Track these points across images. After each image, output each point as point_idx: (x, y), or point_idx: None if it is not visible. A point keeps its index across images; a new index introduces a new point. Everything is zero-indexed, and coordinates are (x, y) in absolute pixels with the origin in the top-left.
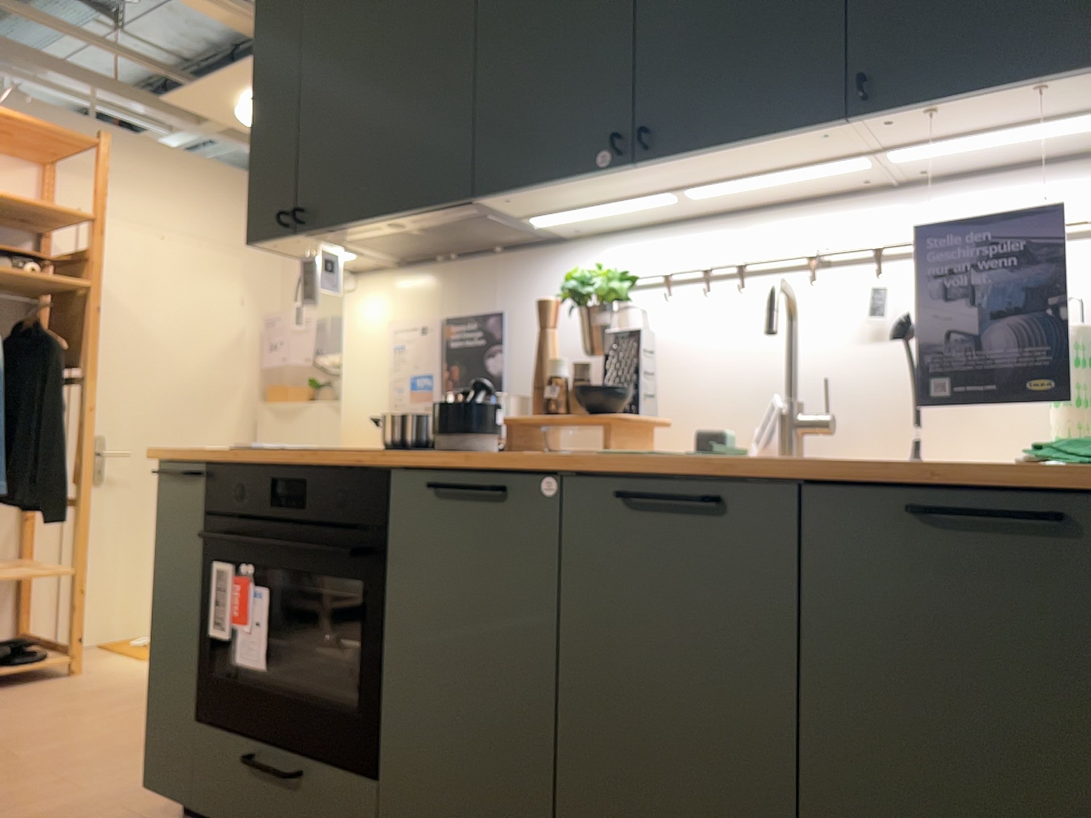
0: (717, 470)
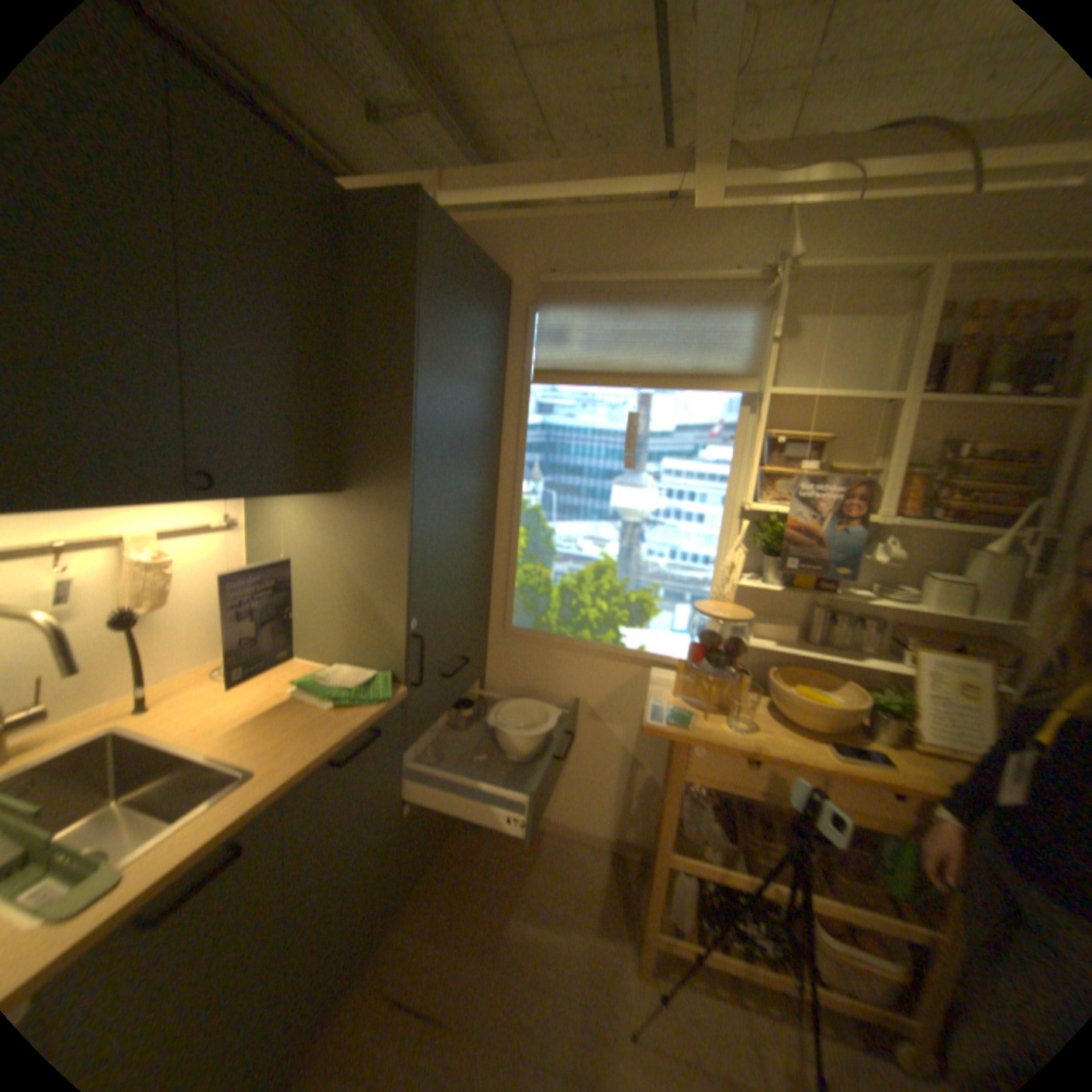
0: (234, 826)
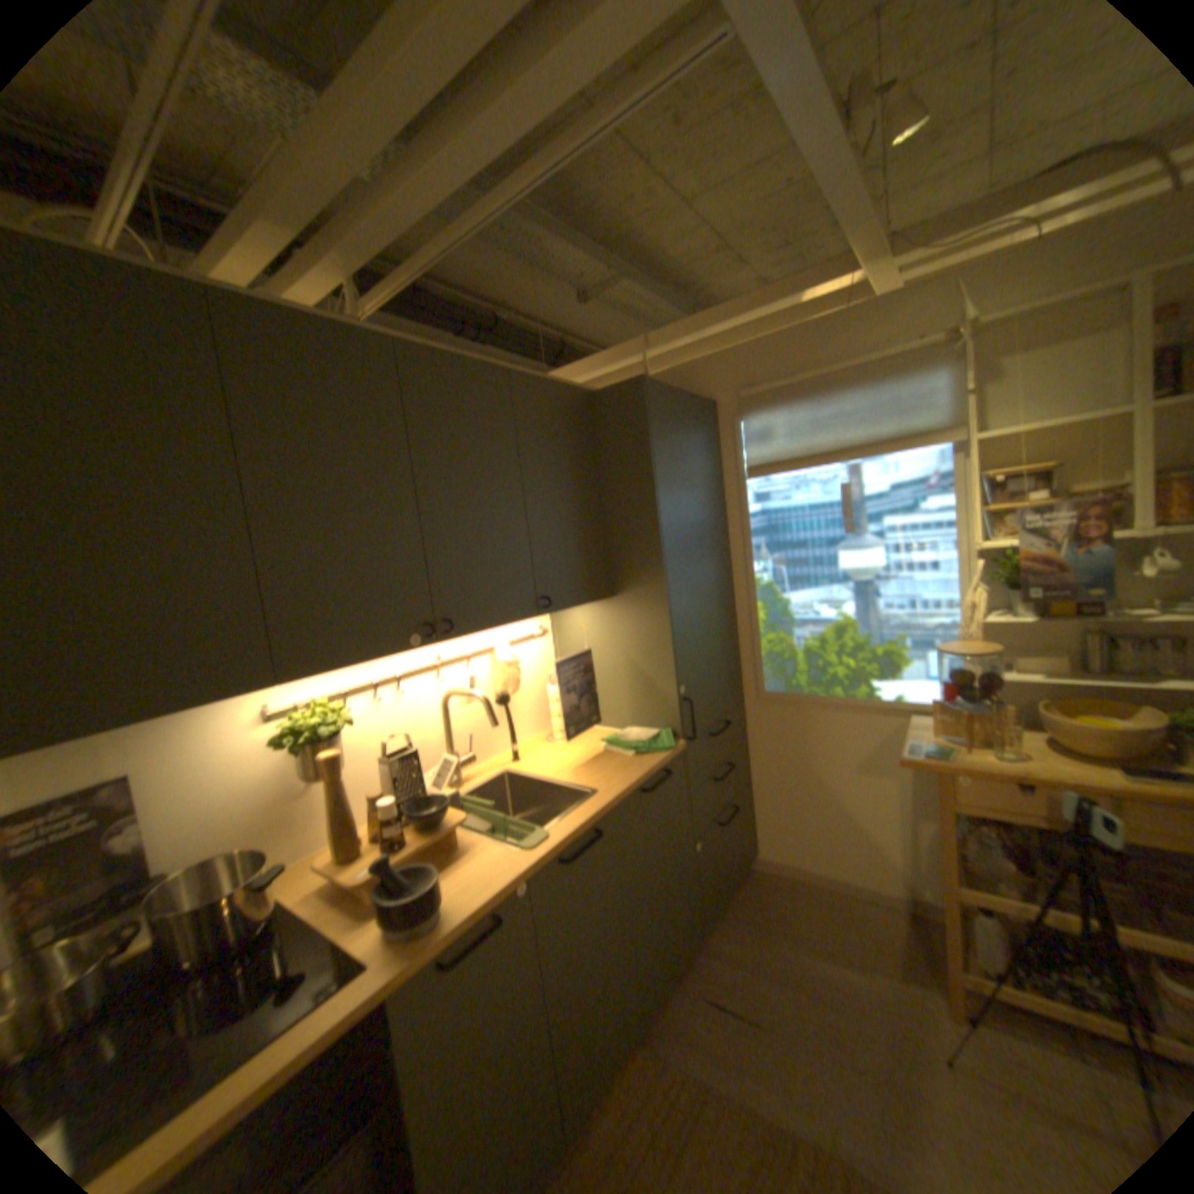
0: (595, 819)
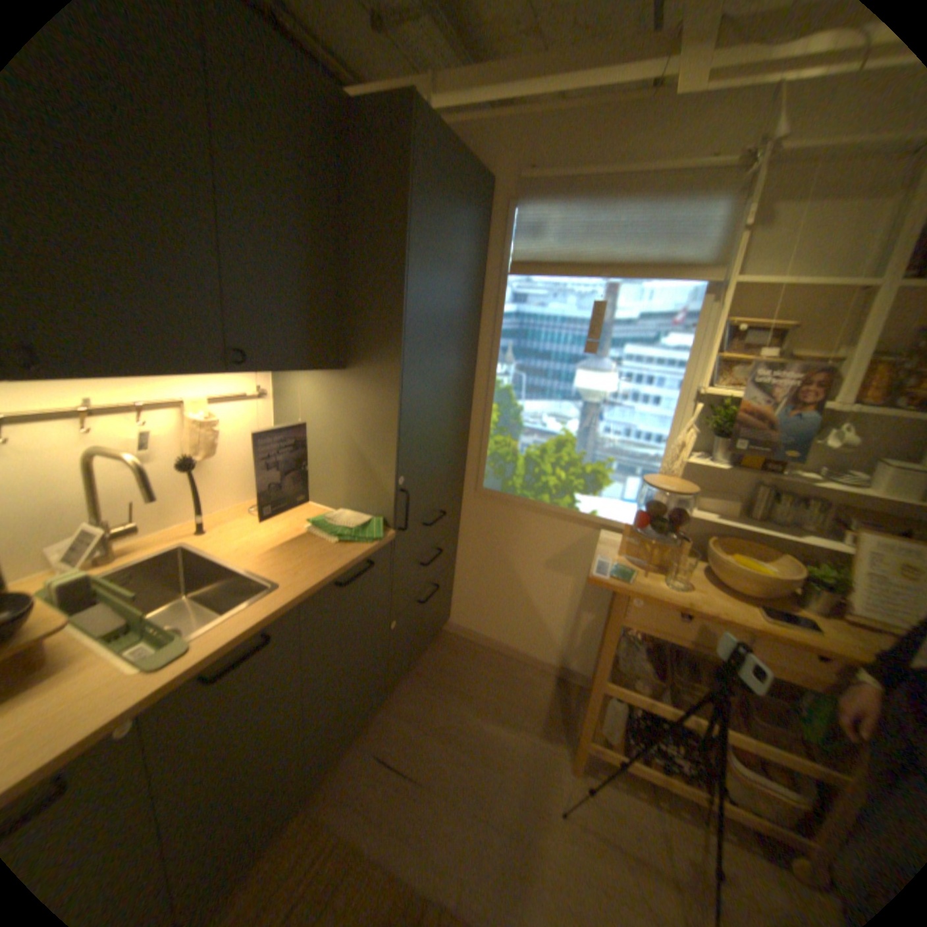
0: (264, 622)
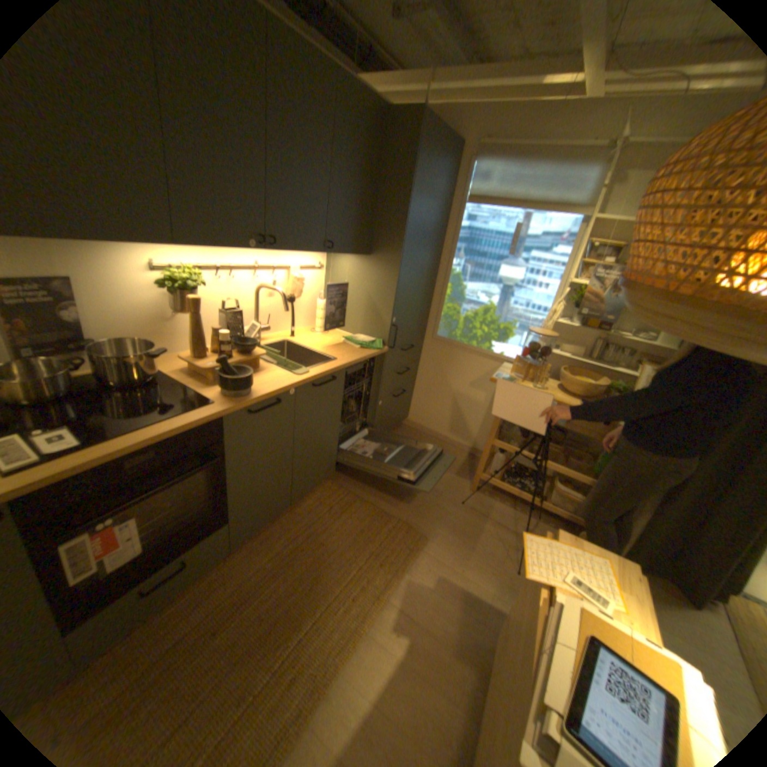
0: (334, 370)
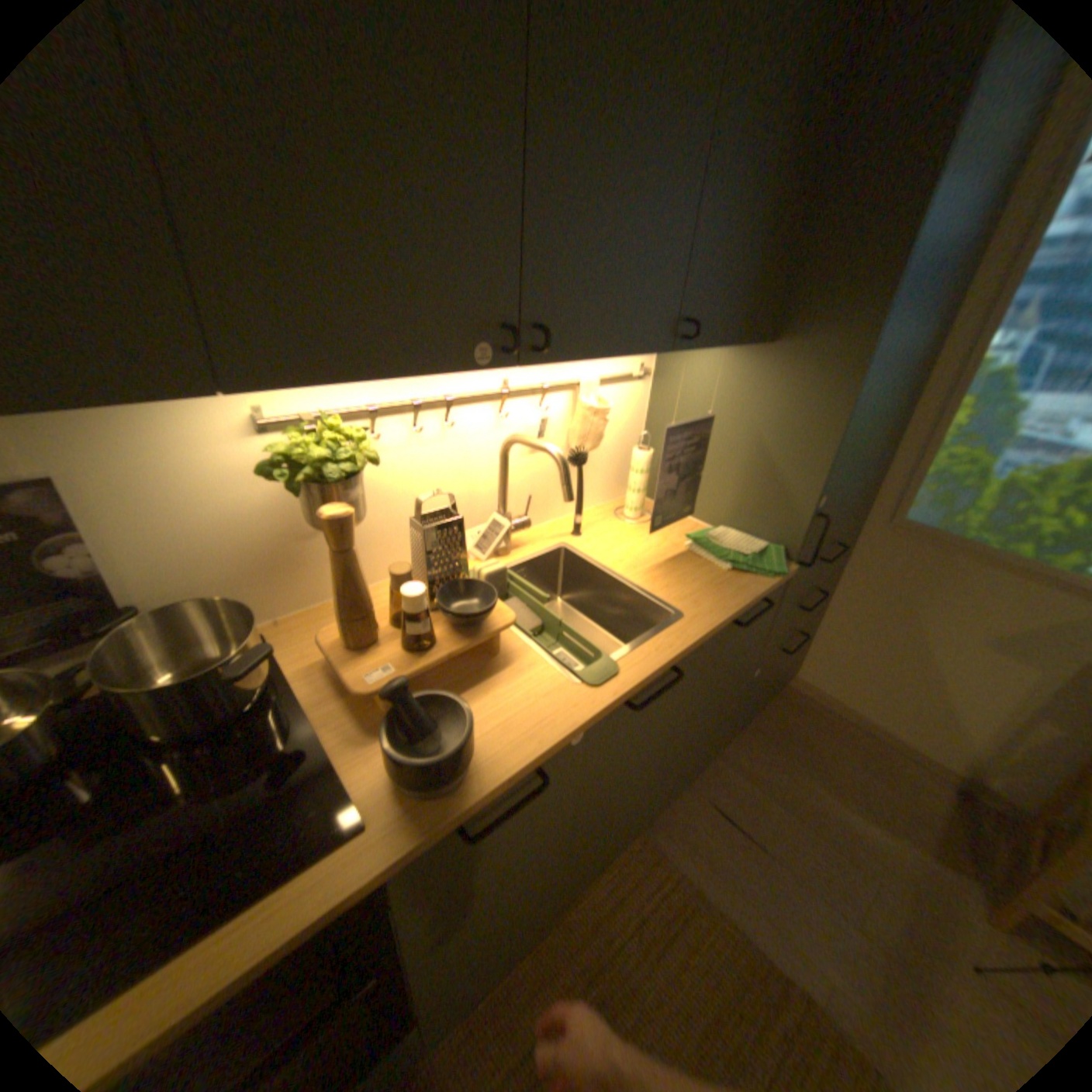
0: (680, 656)
